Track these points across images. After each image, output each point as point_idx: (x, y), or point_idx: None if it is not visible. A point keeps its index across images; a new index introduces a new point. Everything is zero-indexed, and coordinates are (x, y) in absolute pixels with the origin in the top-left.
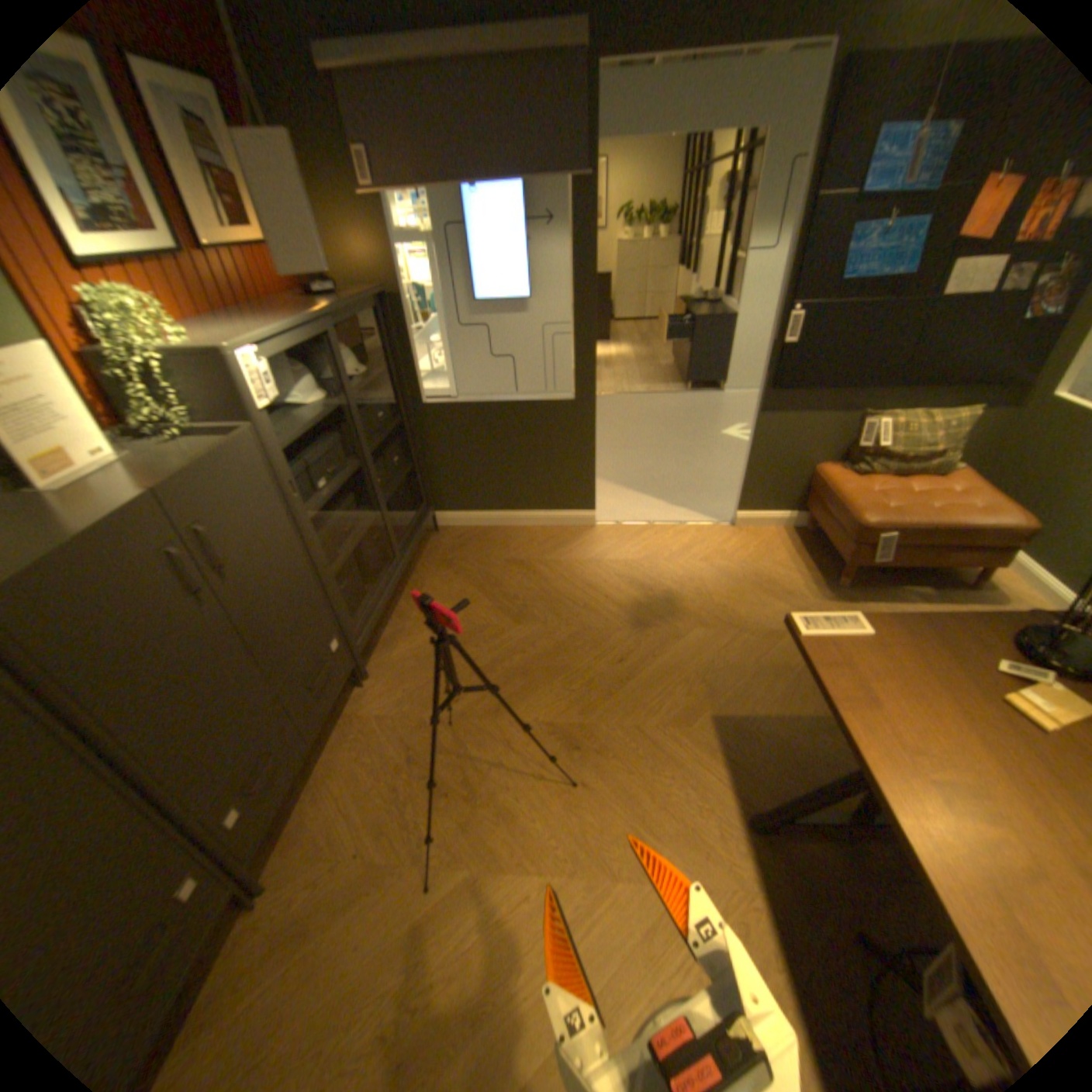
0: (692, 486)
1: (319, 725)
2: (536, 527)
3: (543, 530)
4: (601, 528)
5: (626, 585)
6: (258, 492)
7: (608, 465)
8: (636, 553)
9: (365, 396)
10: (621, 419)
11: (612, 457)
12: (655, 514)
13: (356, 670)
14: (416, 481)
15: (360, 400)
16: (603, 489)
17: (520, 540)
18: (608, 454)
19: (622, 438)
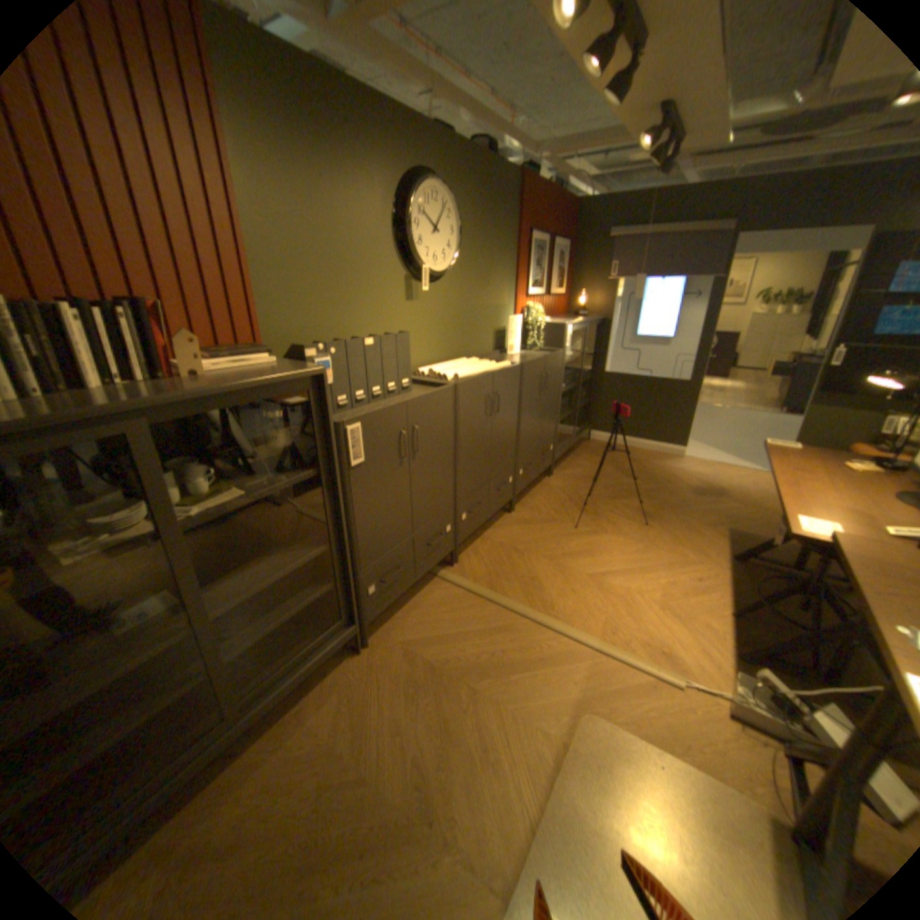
0: (761, 455)
1: (539, 473)
2: (646, 450)
3: (650, 452)
4: (688, 459)
5: (696, 481)
6: (557, 372)
7: (702, 436)
8: (707, 471)
9: (581, 361)
10: (720, 418)
11: (707, 433)
12: (727, 461)
13: (551, 467)
14: (587, 410)
15: (579, 362)
16: (695, 445)
17: (635, 453)
18: (704, 431)
19: (717, 426)
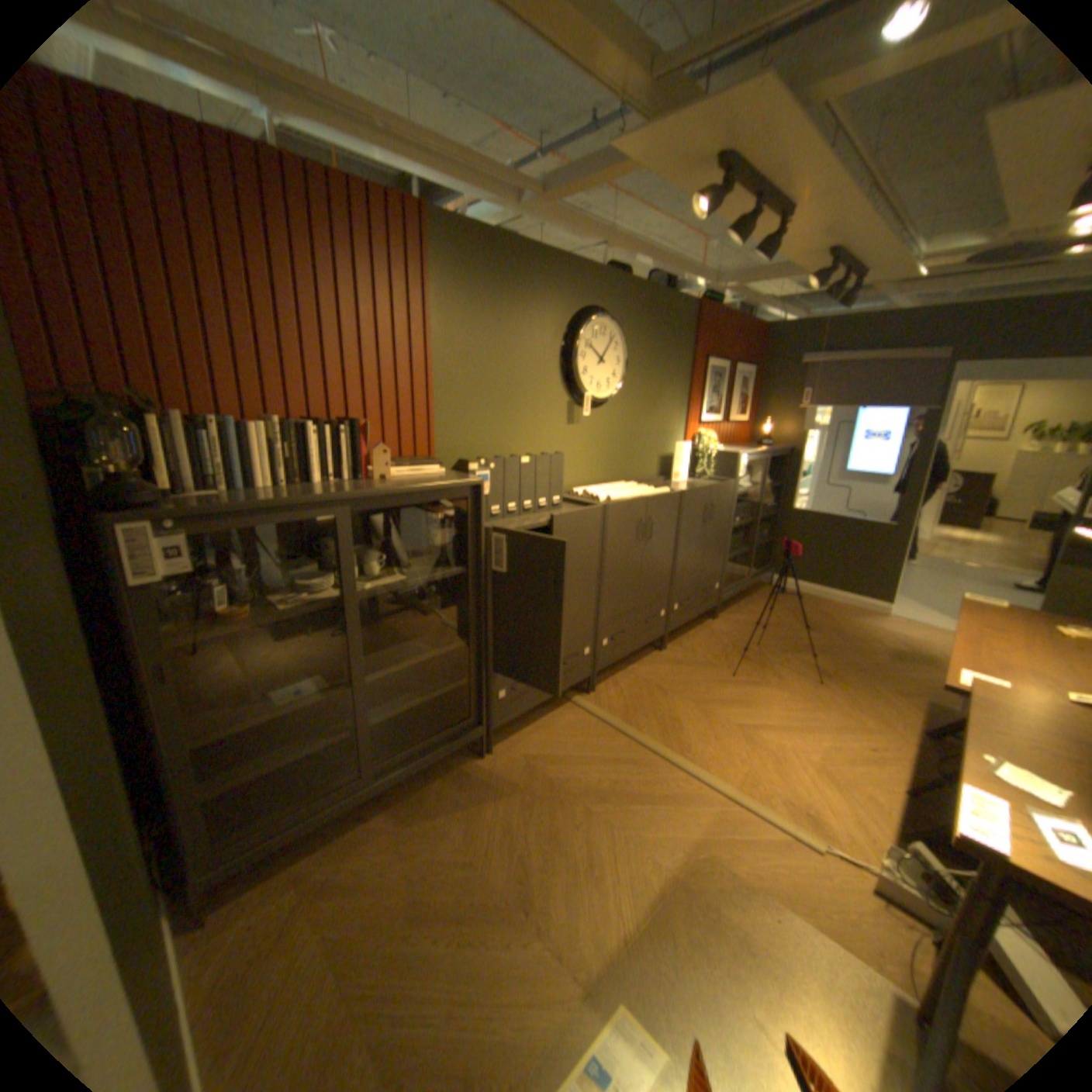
0: None
1: (700, 613)
2: (842, 604)
3: (848, 607)
4: (896, 619)
5: (900, 645)
6: (727, 504)
7: (924, 595)
8: (919, 636)
9: (764, 495)
10: (955, 577)
11: (930, 593)
12: (950, 627)
13: (717, 609)
14: (771, 551)
15: (761, 496)
16: (910, 605)
17: (828, 606)
18: (927, 590)
19: (948, 586)
